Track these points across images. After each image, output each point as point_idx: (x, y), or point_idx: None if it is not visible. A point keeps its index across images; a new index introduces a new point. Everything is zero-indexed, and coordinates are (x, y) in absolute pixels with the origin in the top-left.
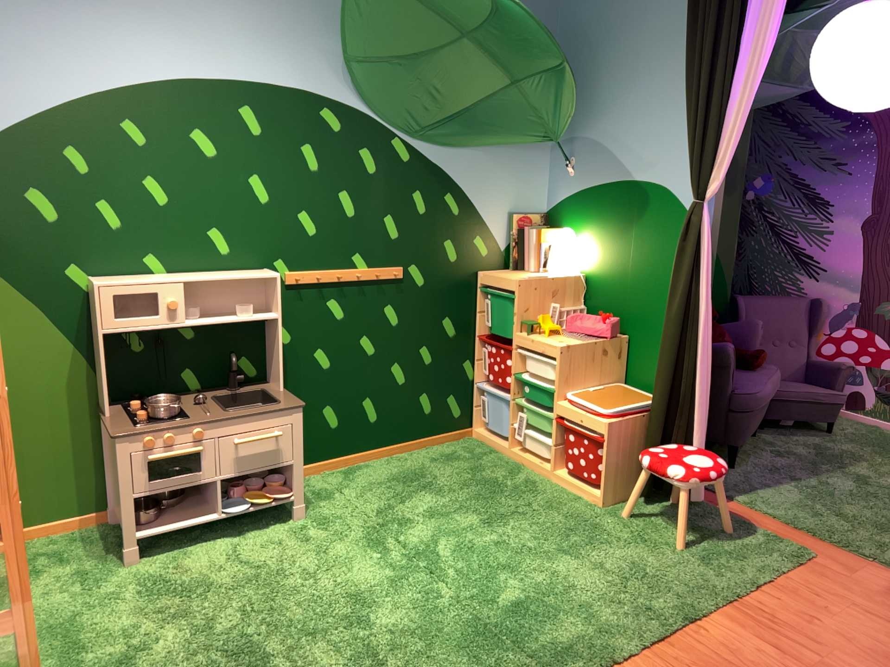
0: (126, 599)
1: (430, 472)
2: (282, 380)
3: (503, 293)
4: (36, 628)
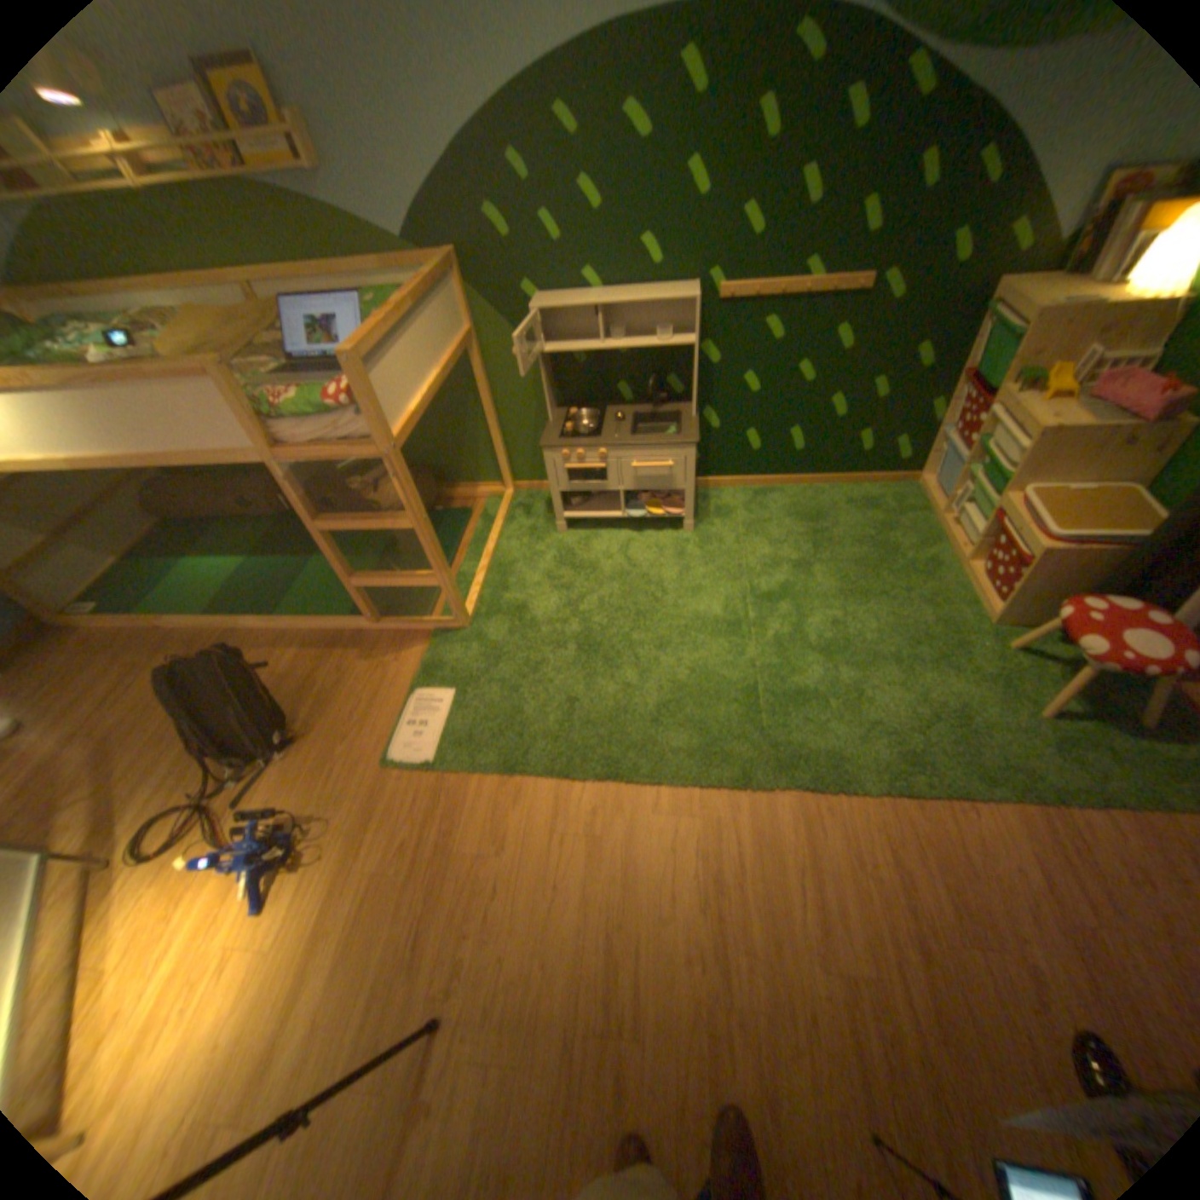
0: (545, 561)
1: (835, 516)
2: (706, 402)
3: (1018, 321)
4: (493, 564)
